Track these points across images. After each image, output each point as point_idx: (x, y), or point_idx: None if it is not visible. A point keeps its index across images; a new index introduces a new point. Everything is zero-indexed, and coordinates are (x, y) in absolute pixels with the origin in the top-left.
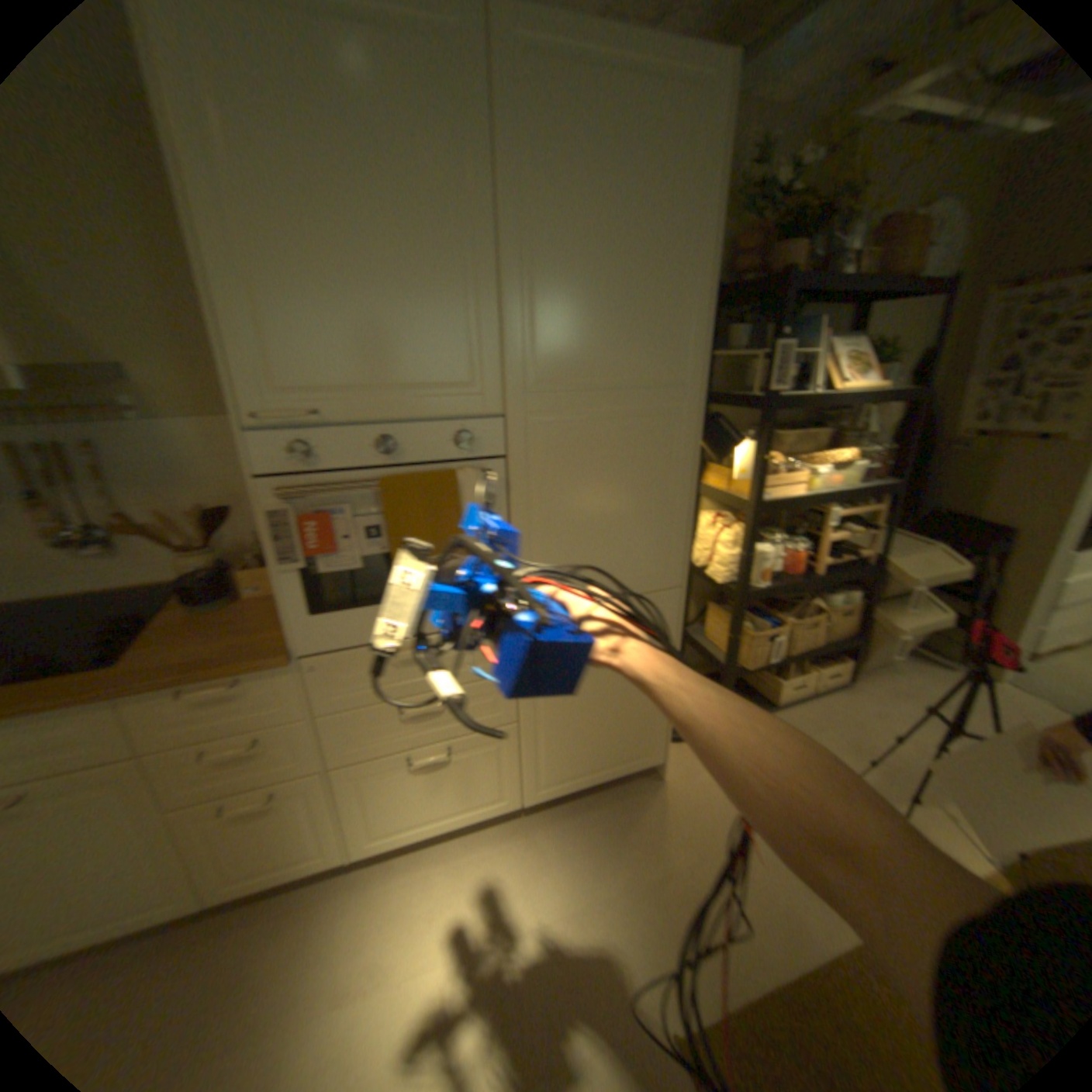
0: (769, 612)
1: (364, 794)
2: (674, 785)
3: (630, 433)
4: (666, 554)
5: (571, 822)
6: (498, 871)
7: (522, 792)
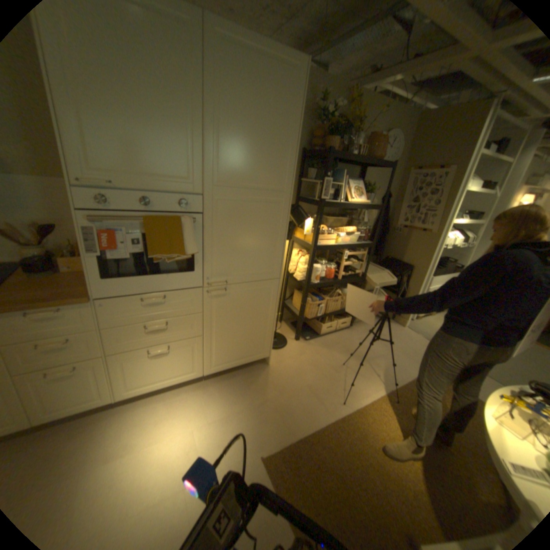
0: (319, 295)
1: (126, 367)
2: (273, 366)
3: (260, 209)
4: (274, 263)
5: (226, 382)
6: (190, 402)
7: (204, 368)
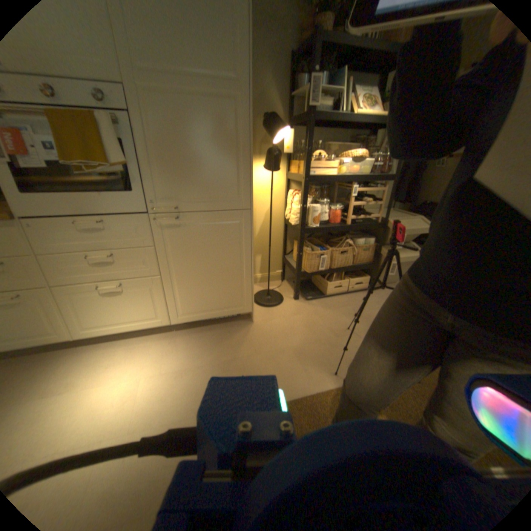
0: (324, 246)
1: (74, 303)
2: (258, 324)
3: (207, 107)
4: (239, 188)
5: (197, 335)
6: (151, 352)
7: (169, 316)
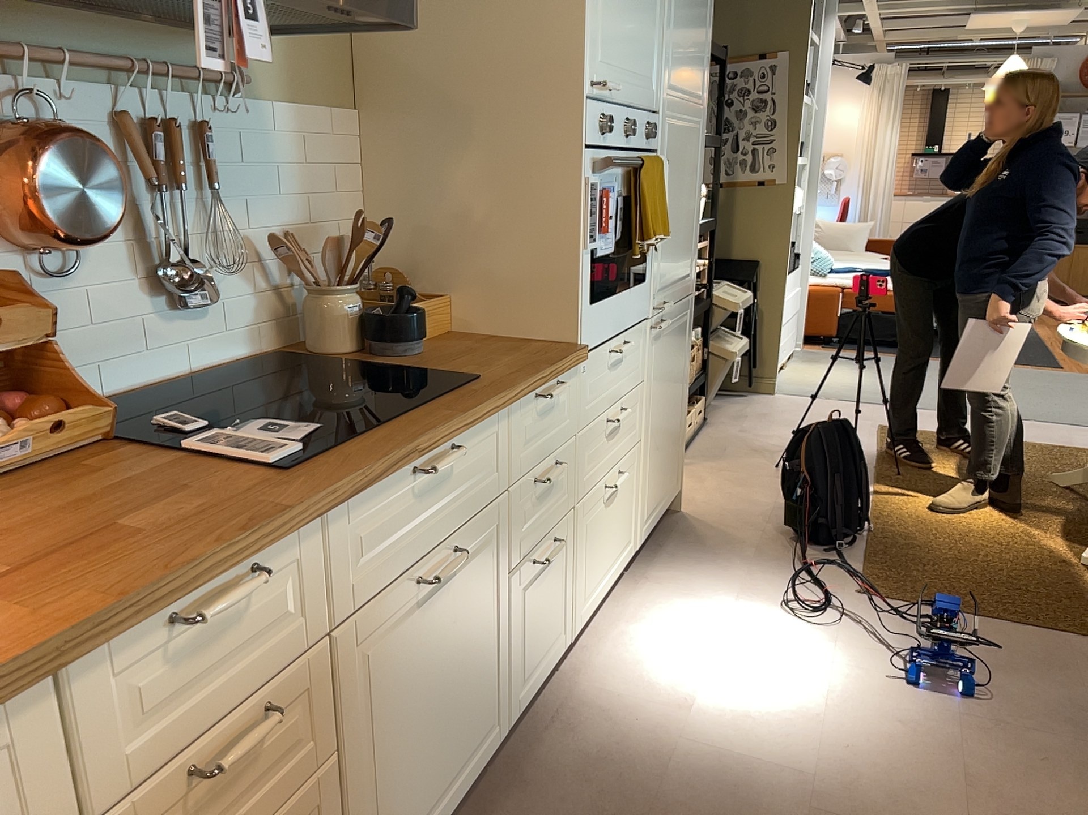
0: None
1: (588, 532)
2: (689, 509)
3: (688, 145)
4: (691, 260)
5: (661, 555)
6: (661, 599)
7: (638, 527)
